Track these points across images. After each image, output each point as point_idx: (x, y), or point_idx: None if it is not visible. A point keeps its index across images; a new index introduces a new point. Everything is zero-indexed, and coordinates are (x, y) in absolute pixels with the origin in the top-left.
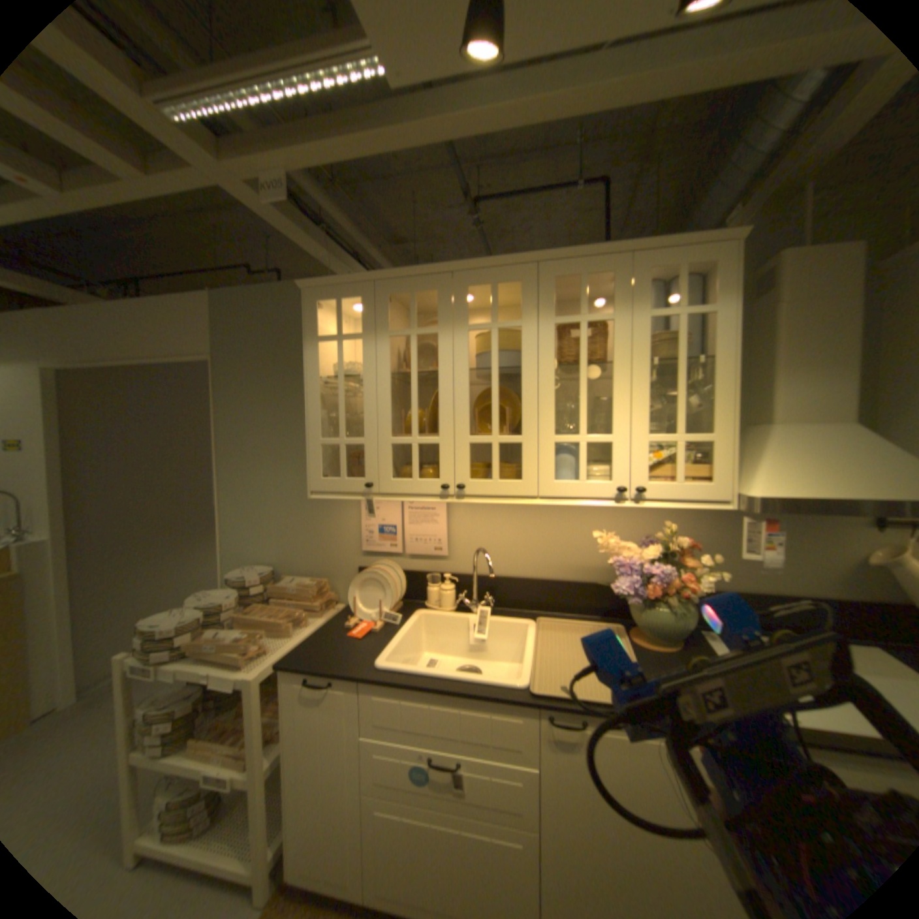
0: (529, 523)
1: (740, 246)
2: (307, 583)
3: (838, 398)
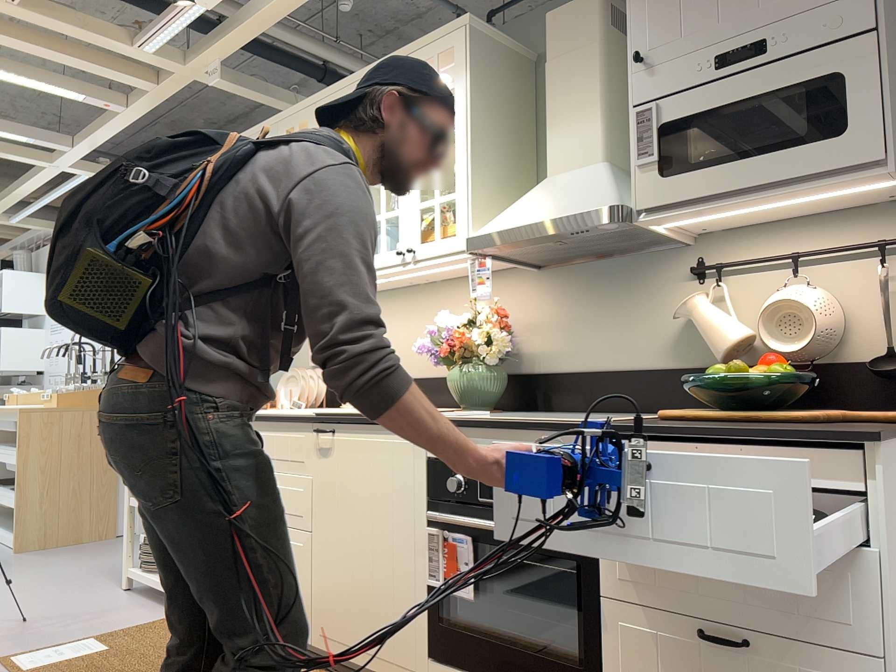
0: (417, 321)
1: (467, 32)
2: None
3: (585, 141)
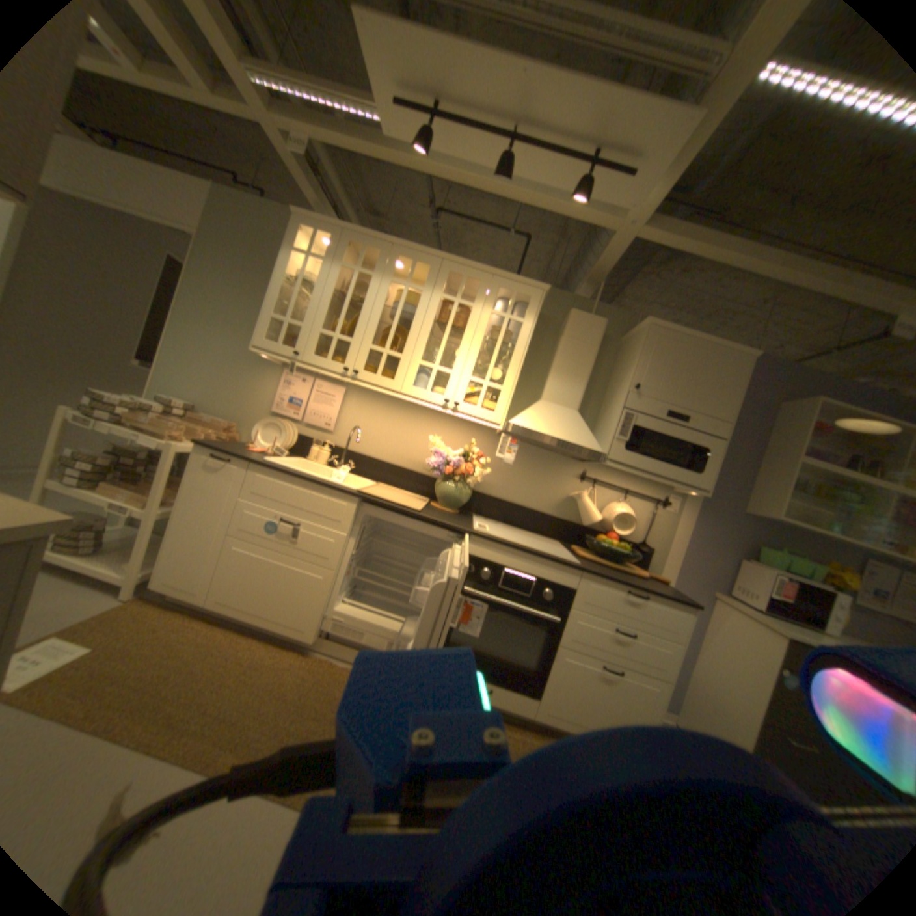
0: (393, 425)
1: (543, 295)
2: (219, 421)
3: (571, 396)
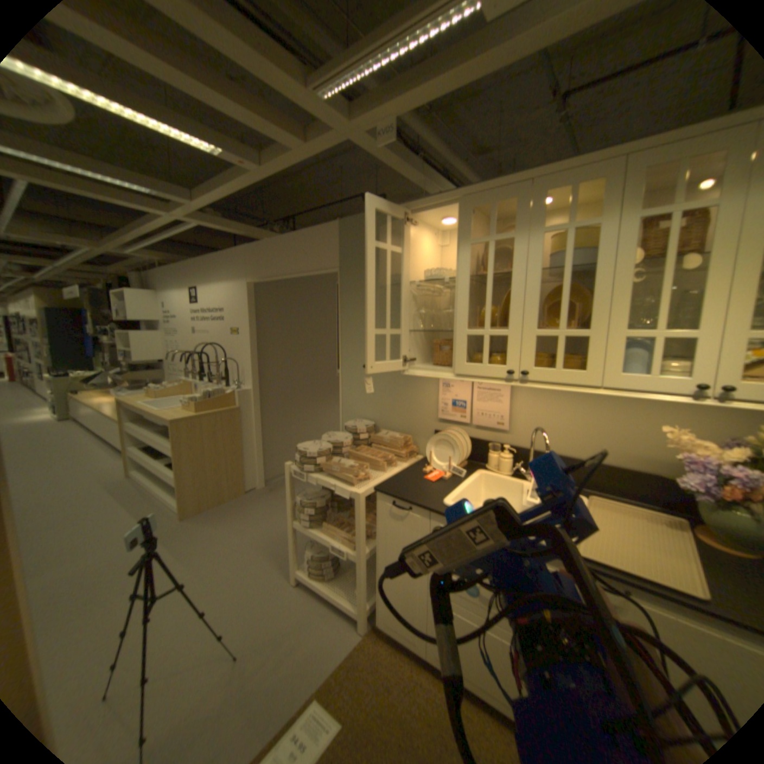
0: (591, 411)
1: None
2: (397, 437)
3: None
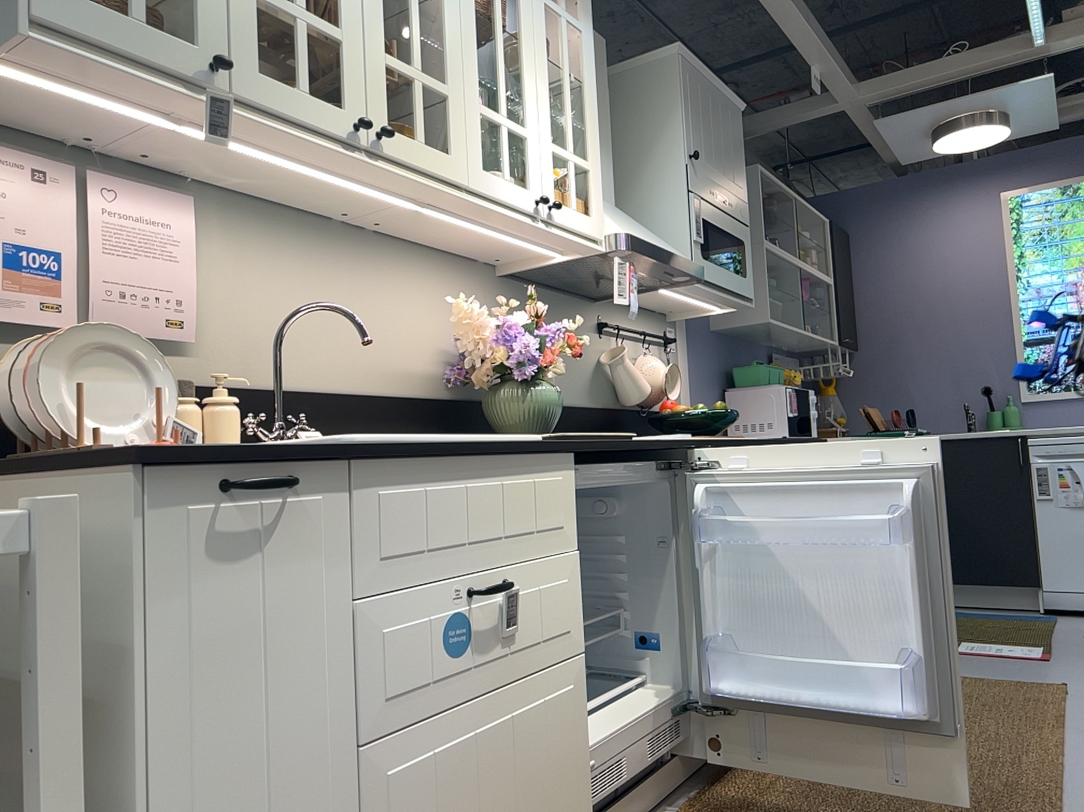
0: (332, 289)
1: None
2: None
3: (608, 178)
